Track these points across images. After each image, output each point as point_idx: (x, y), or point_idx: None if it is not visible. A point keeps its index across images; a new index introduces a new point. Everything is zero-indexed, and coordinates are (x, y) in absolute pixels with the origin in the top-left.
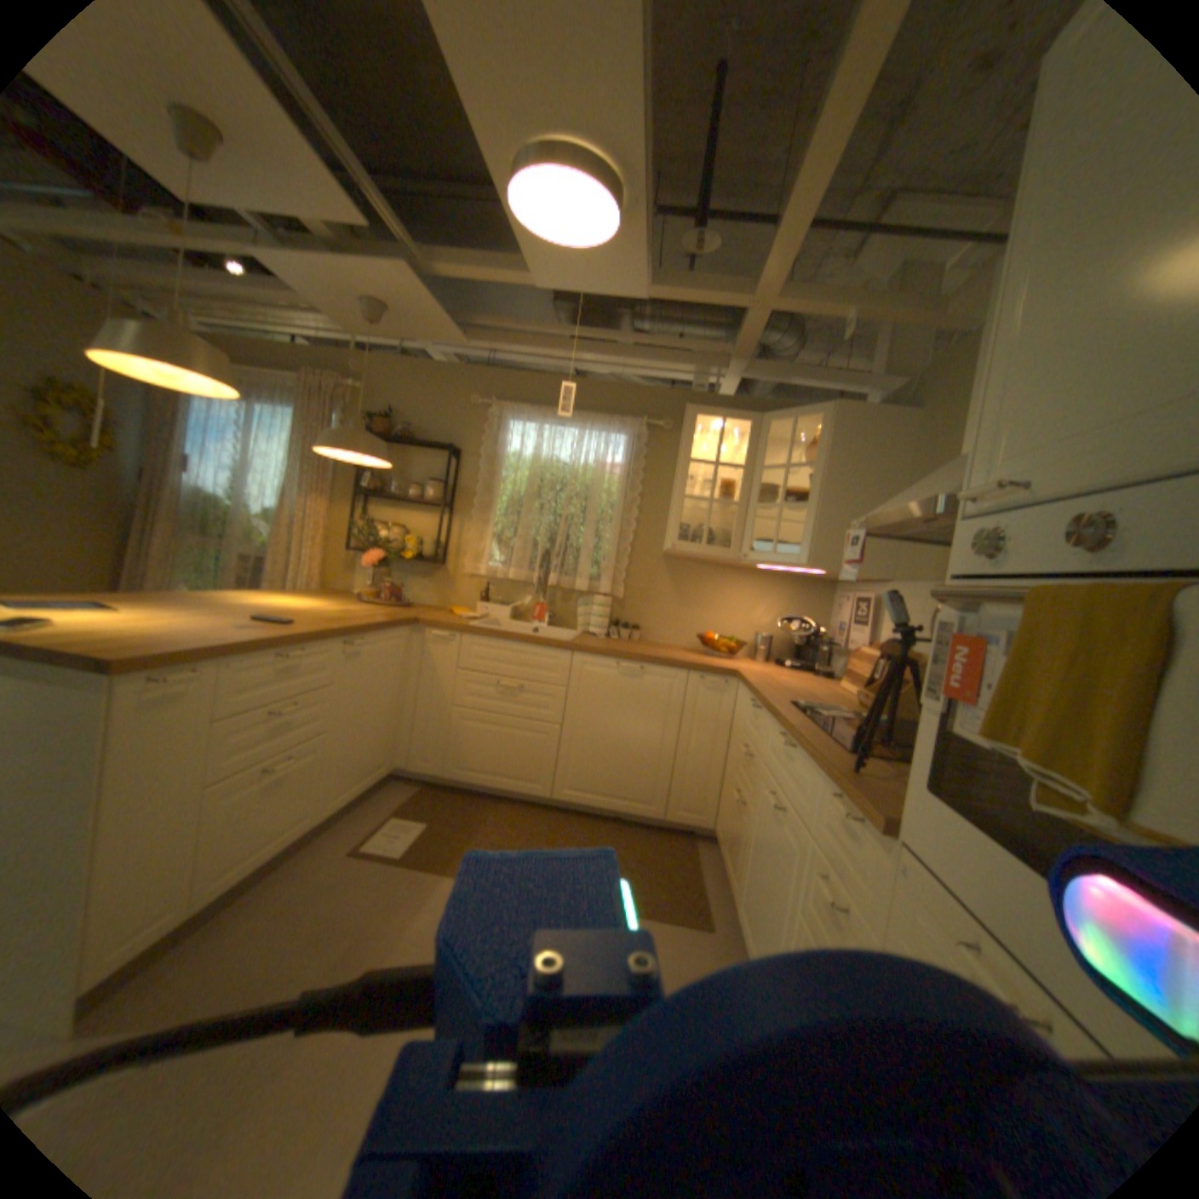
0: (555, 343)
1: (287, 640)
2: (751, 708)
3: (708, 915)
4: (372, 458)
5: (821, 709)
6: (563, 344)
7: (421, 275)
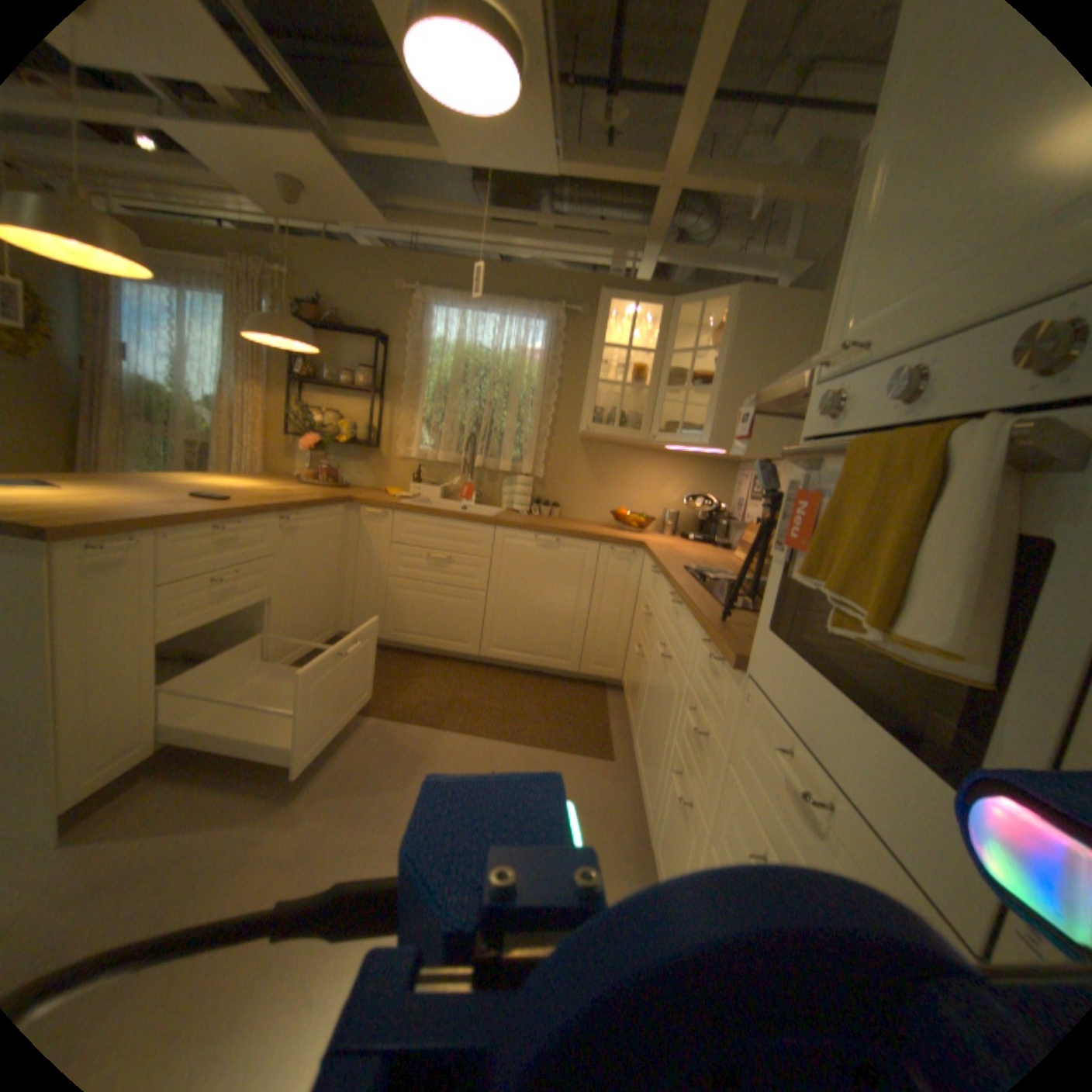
0: (475, 226)
1: (221, 513)
2: (651, 574)
3: (609, 748)
4: (301, 343)
5: (708, 573)
6: (484, 227)
7: (334, 150)
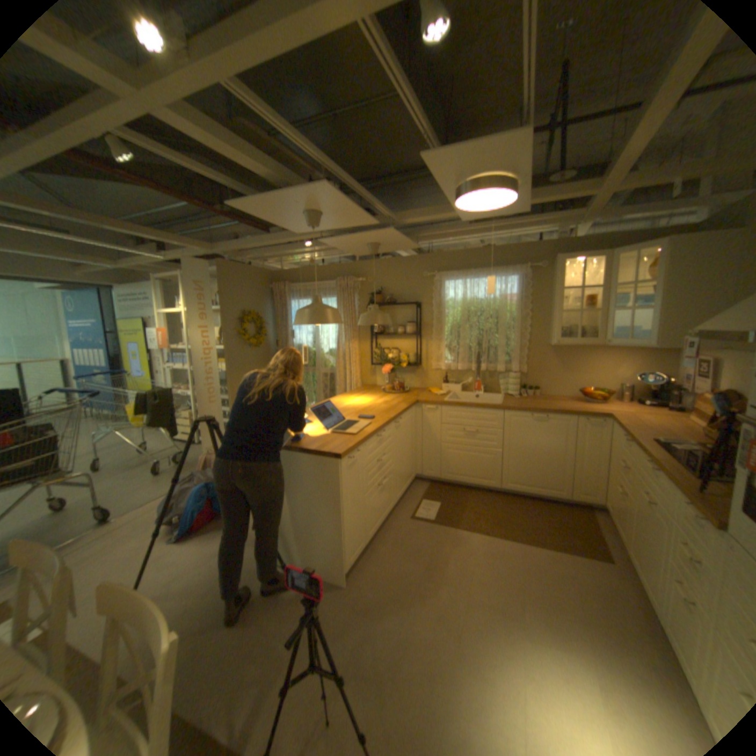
0: (466, 231)
1: (378, 428)
2: (625, 439)
3: (610, 555)
4: (381, 320)
5: (676, 444)
6: (471, 230)
7: (396, 226)
